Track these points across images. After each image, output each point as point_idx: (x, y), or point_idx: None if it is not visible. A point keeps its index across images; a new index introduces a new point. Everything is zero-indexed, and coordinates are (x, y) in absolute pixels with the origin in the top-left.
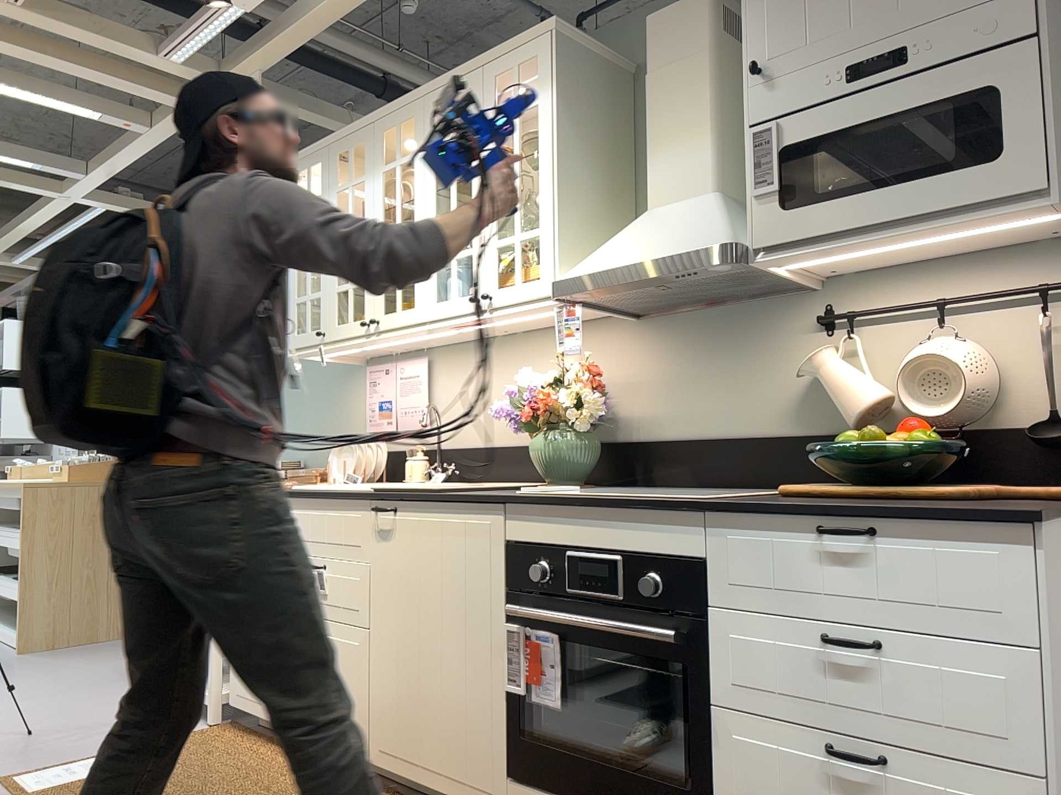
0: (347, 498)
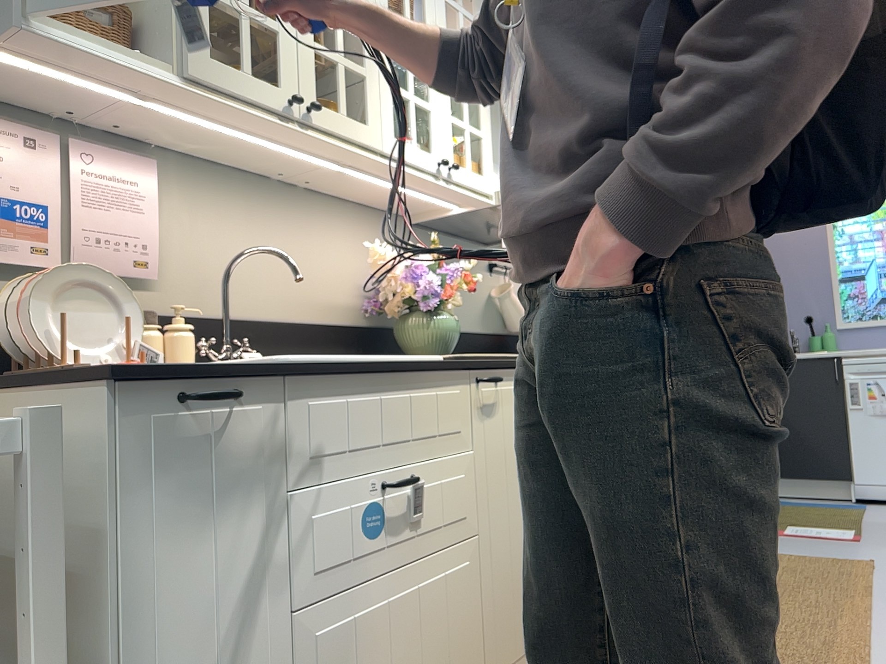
0: (448, 369)
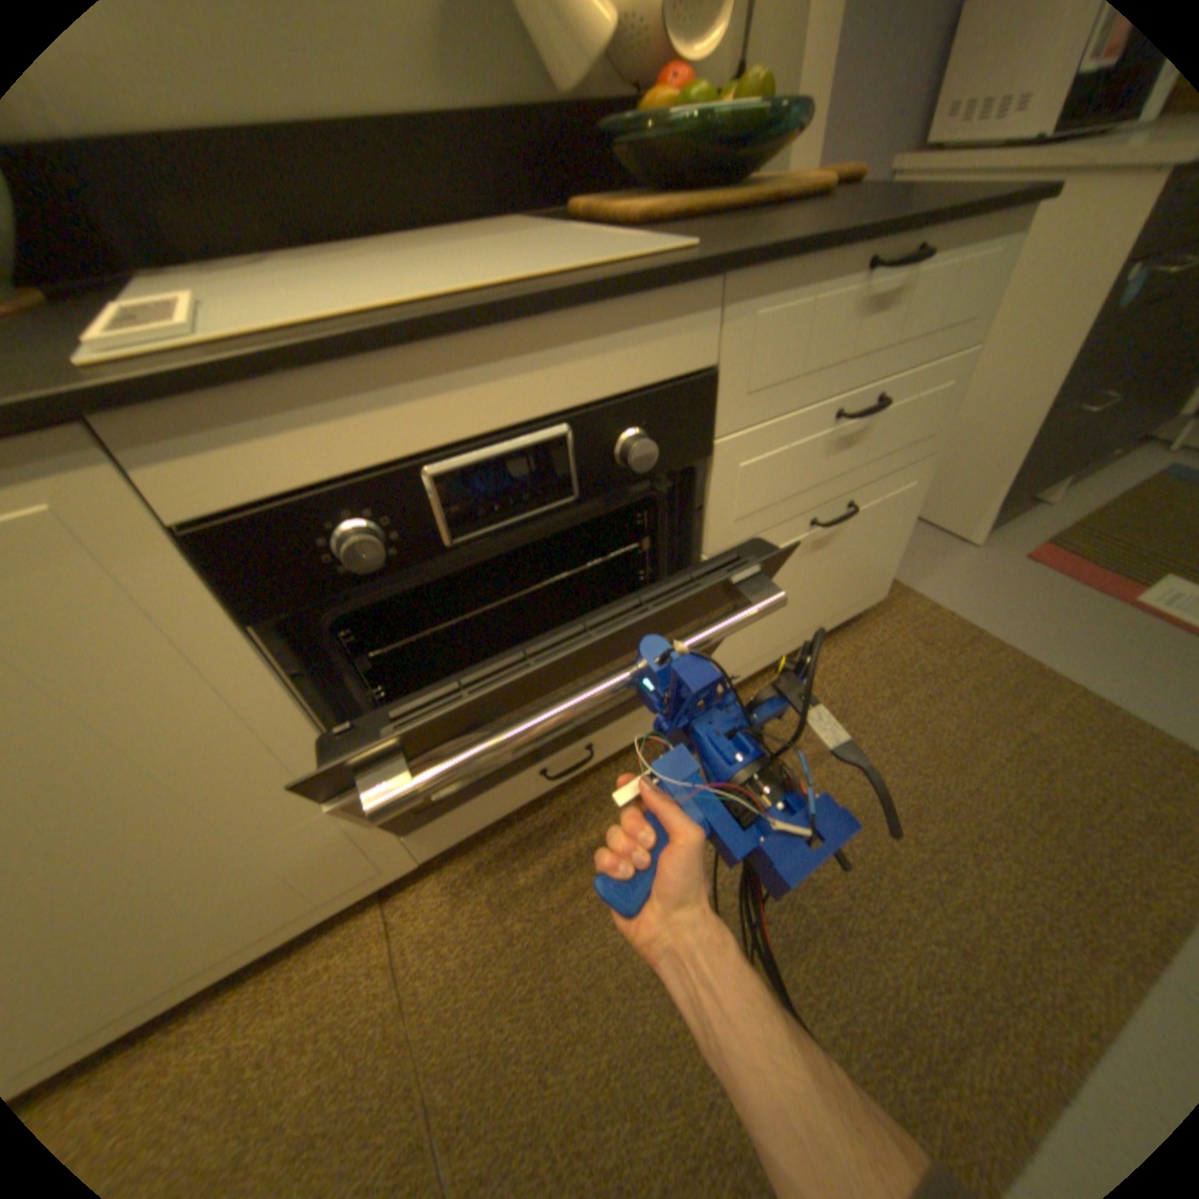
0: None
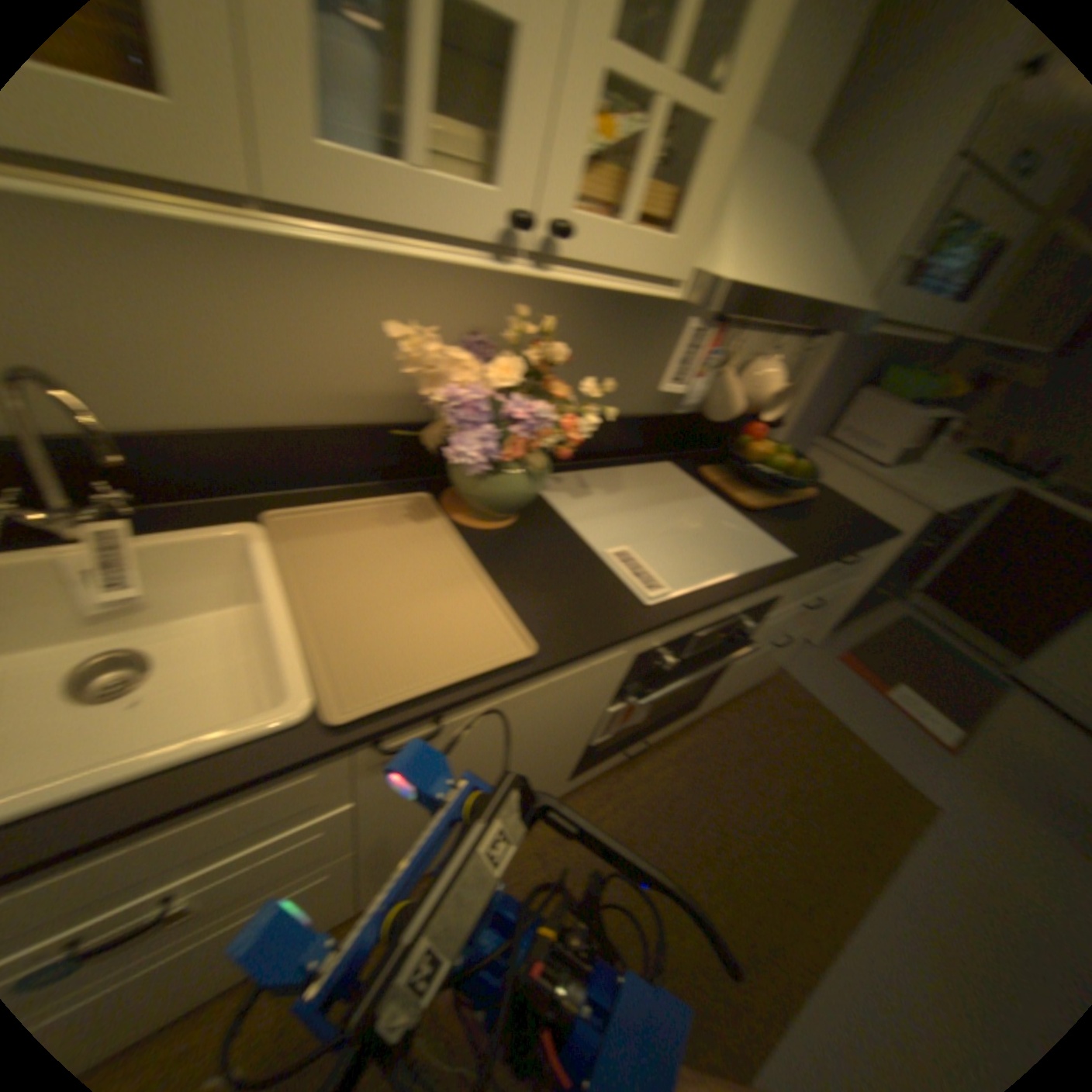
0: (275, 779)
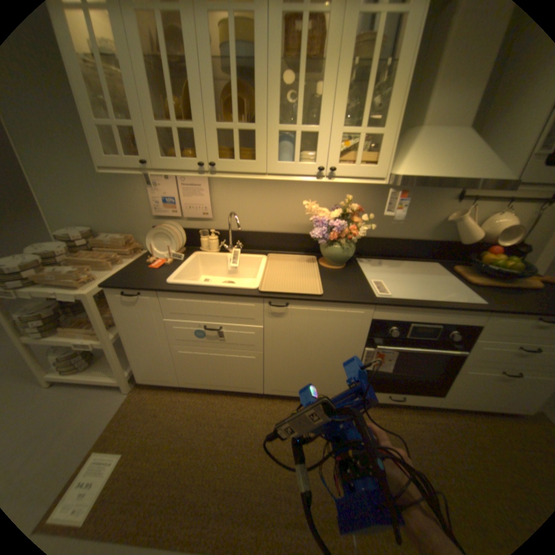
0: (244, 298)
